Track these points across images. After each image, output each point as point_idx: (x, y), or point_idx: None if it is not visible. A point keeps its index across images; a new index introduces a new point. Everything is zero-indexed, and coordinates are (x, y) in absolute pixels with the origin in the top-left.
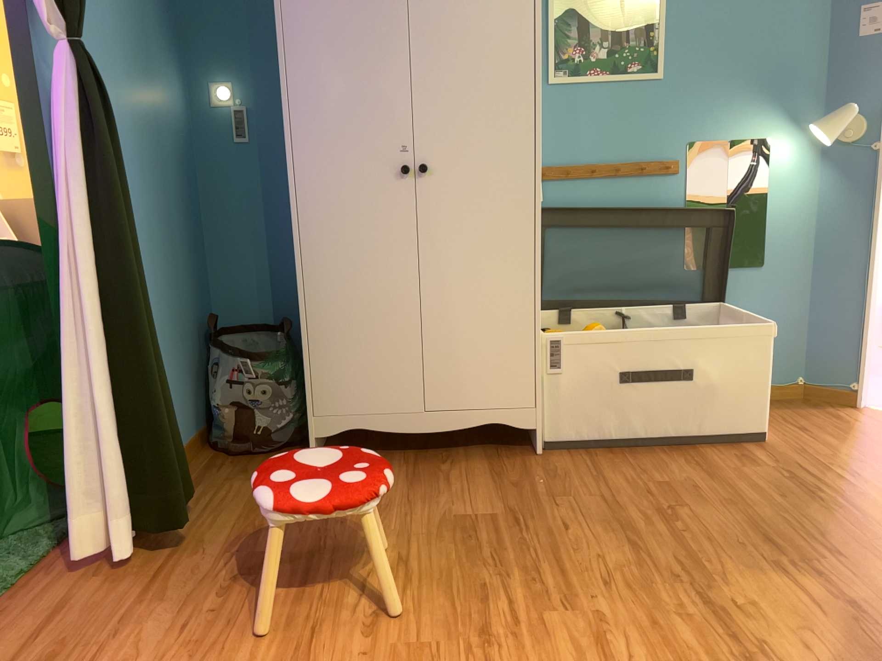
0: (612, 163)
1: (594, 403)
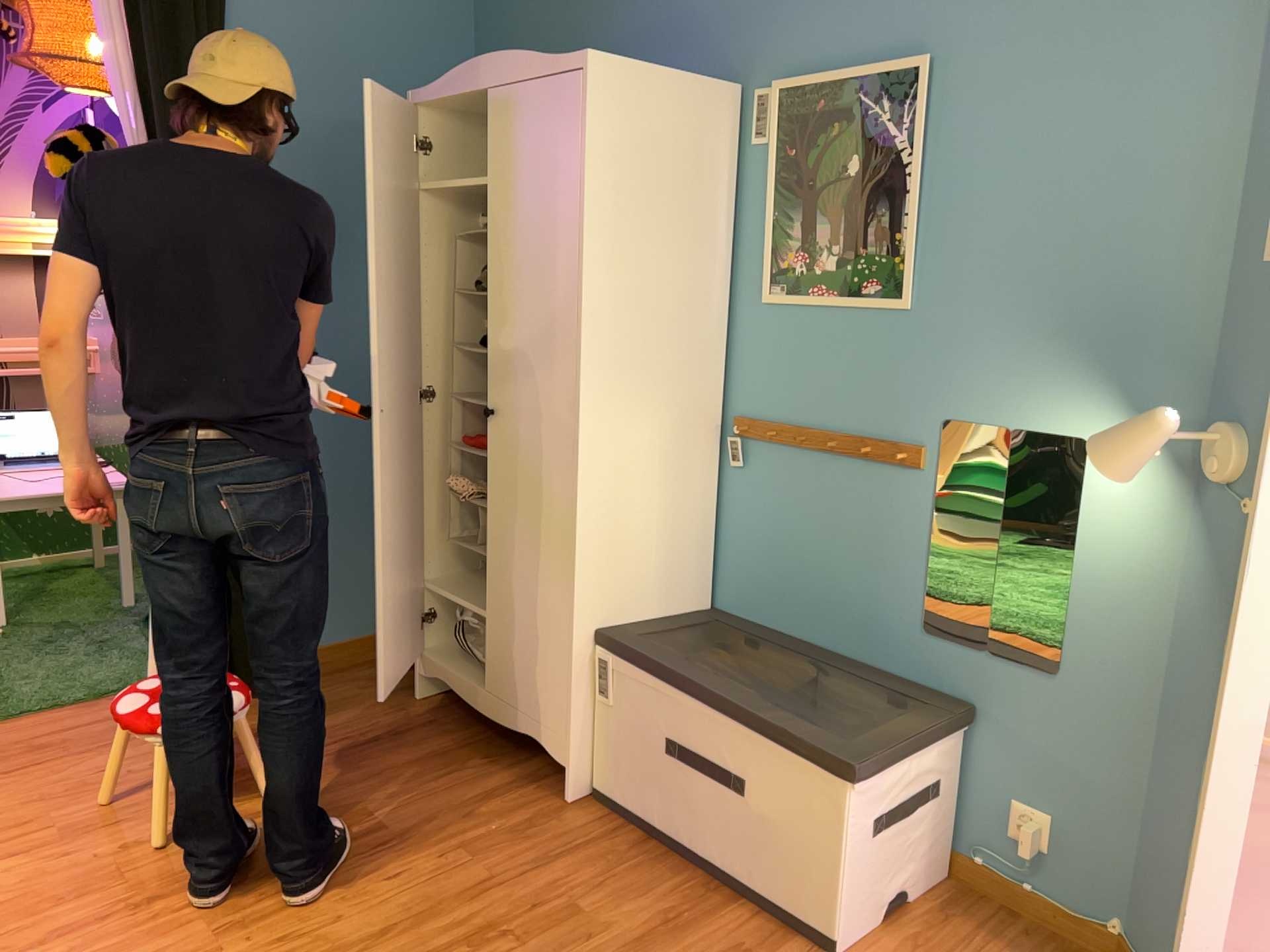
0: (834, 430)
1: (640, 771)
